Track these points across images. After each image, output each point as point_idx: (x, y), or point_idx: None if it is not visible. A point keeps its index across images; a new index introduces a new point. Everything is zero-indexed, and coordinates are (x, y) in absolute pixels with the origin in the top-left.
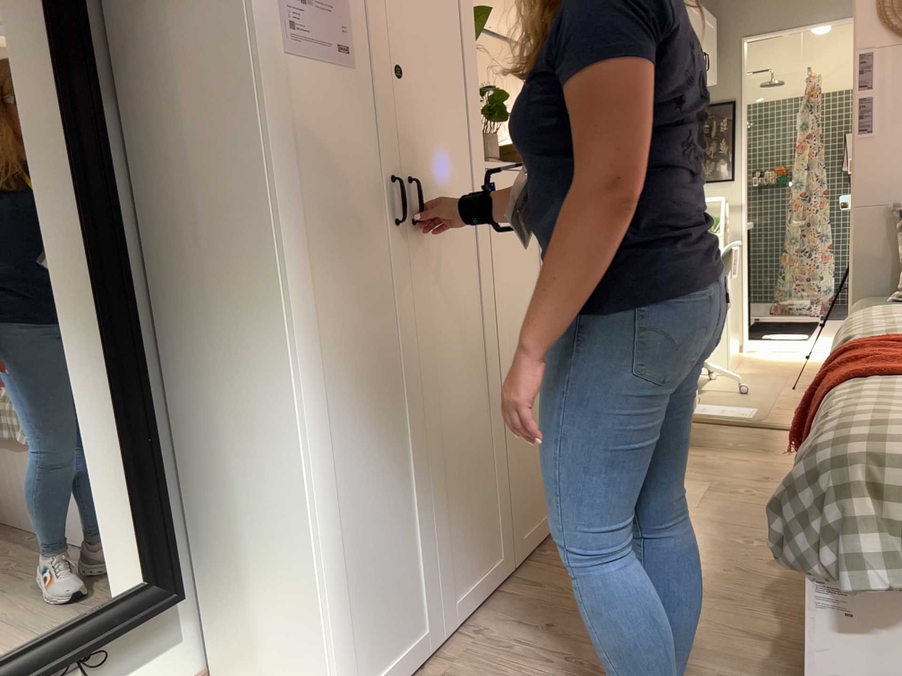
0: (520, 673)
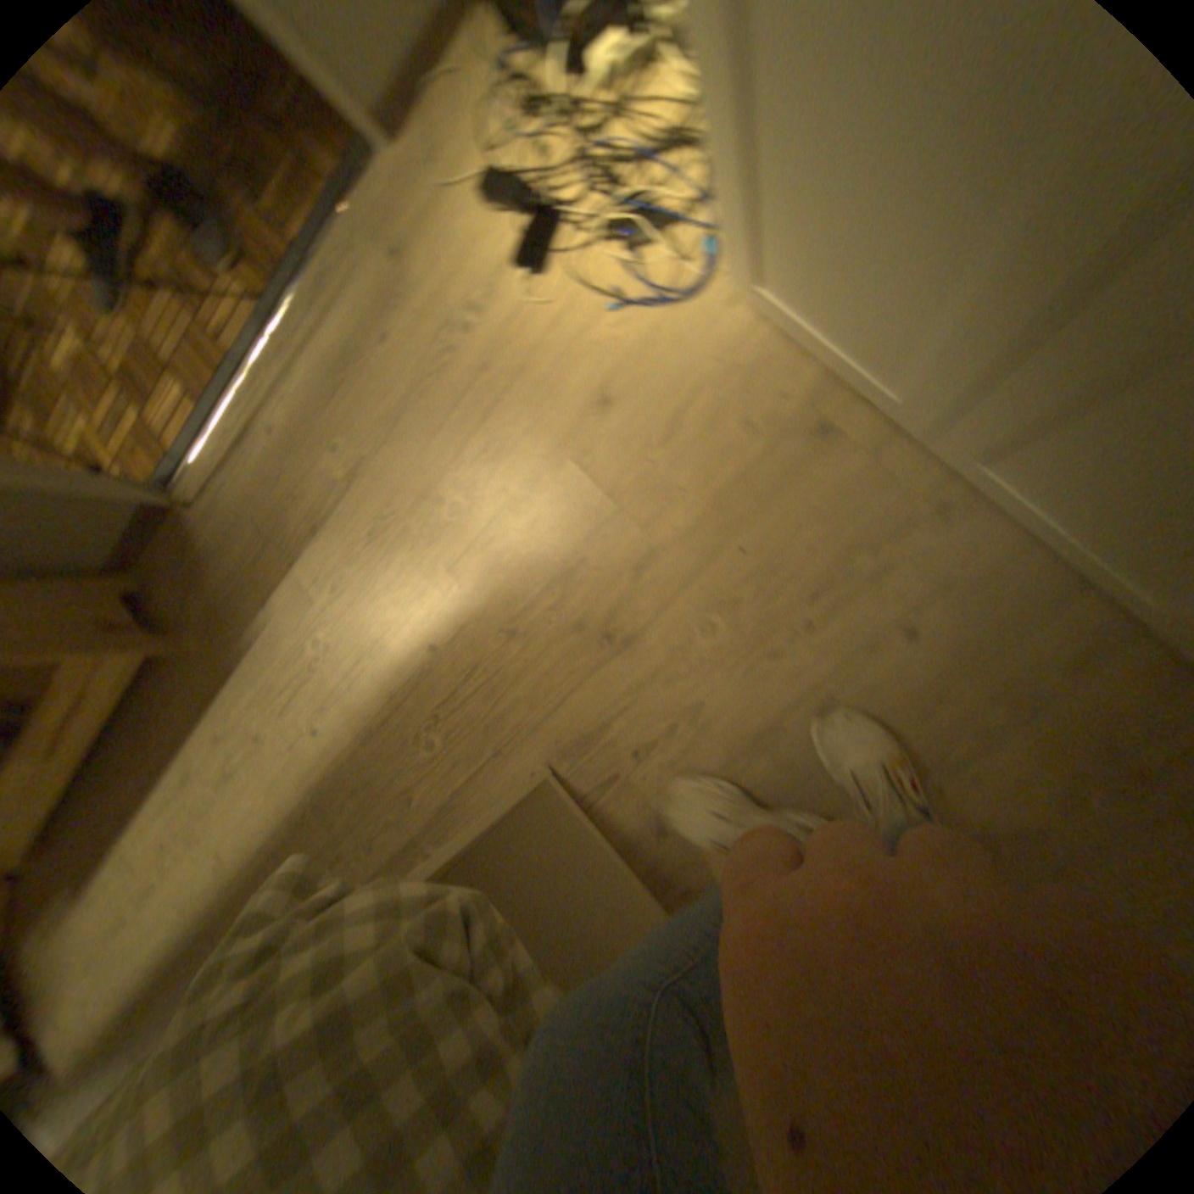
0: (817, 555)
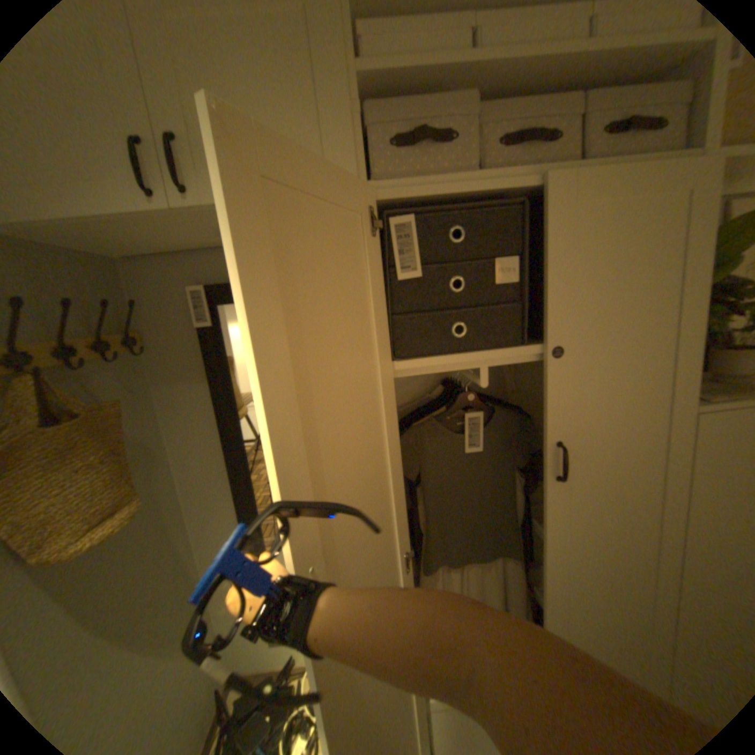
0: None
